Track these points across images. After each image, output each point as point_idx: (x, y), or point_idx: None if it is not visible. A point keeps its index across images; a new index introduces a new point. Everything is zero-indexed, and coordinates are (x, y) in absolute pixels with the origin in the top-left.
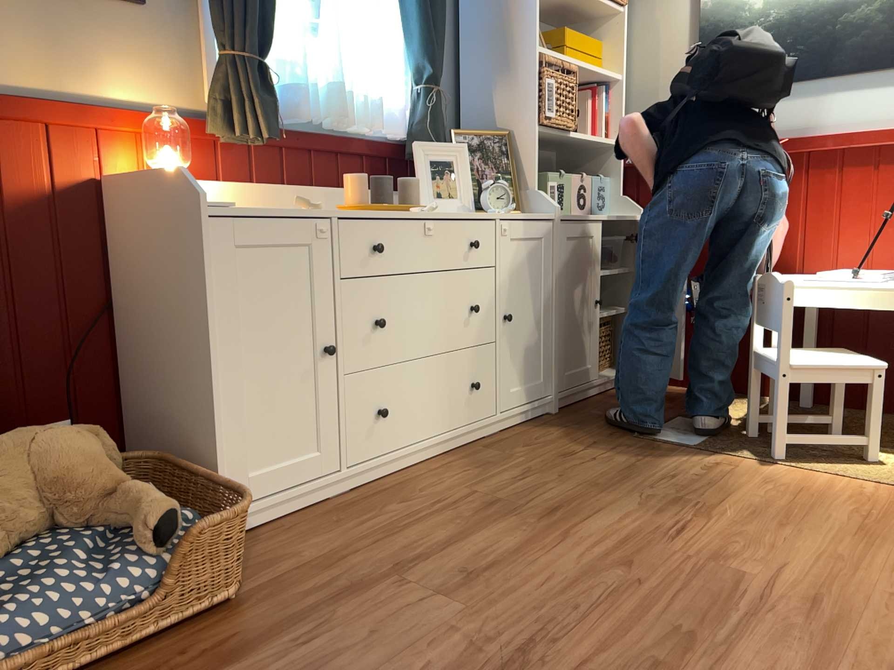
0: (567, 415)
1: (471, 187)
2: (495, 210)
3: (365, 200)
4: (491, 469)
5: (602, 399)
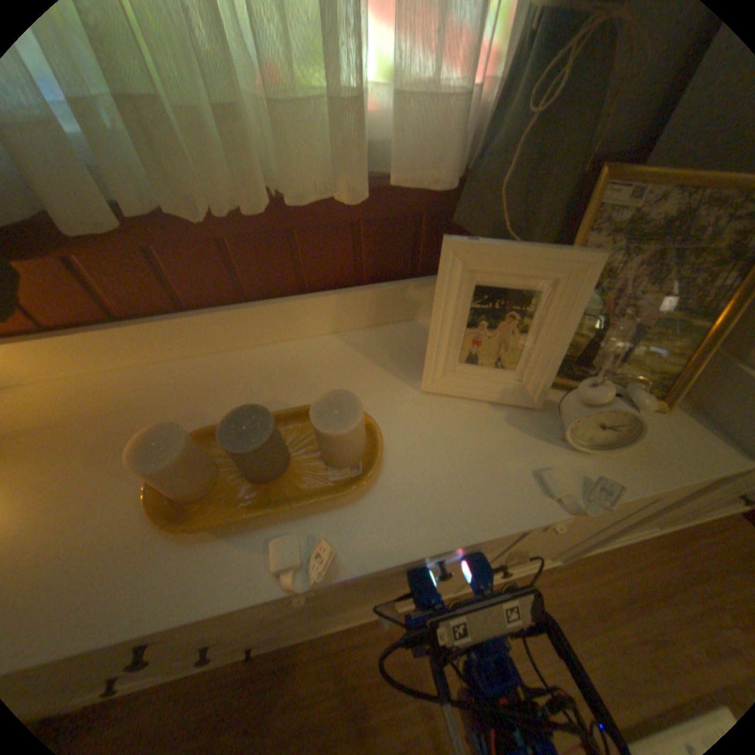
0: (570, 579)
1: (562, 362)
2: (562, 486)
3: (191, 486)
4: (381, 703)
5: (648, 550)
